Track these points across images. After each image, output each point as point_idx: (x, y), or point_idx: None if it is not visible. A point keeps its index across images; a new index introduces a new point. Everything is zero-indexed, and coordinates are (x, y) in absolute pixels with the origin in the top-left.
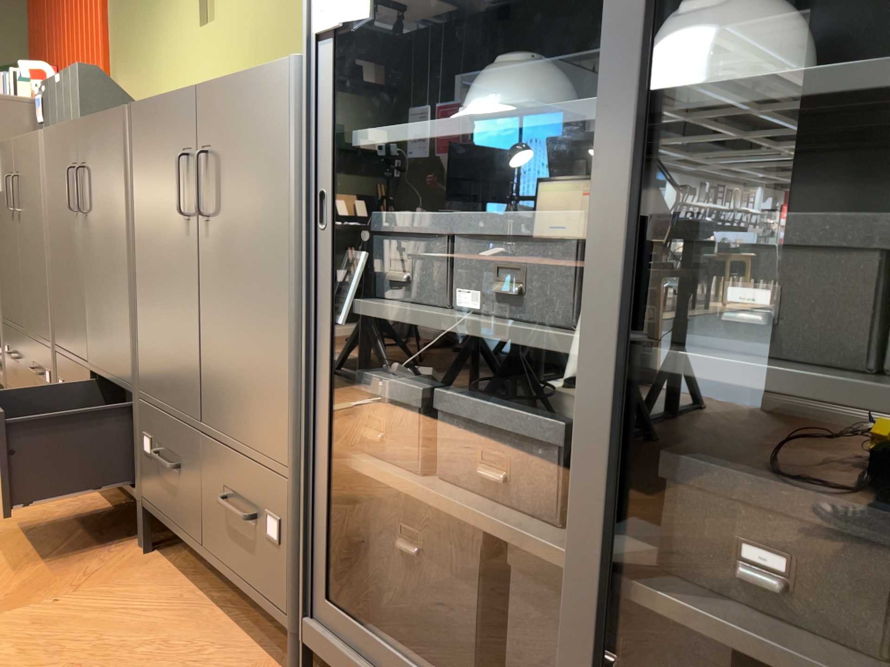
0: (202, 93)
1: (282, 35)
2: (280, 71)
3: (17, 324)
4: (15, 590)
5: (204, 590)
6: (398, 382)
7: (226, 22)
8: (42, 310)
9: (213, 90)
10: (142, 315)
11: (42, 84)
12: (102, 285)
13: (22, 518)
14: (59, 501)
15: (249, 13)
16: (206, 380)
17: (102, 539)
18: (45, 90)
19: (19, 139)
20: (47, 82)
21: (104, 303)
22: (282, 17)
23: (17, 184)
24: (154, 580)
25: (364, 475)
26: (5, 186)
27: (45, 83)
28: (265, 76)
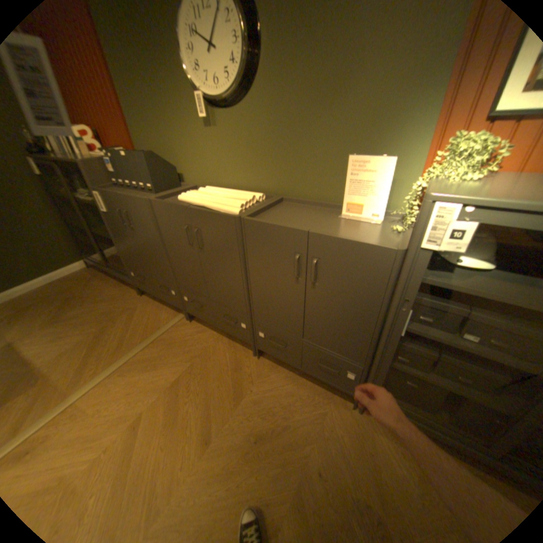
0: (314, 237)
1: (272, 147)
2: (387, 252)
3: (140, 267)
4: (232, 388)
5: (290, 370)
6: (418, 348)
7: (226, 130)
8: (163, 269)
9: (324, 239)
10: (256, 297)
11: (106, 151)
12: (220, 277)
13: (200, 352)
14: (204, 339)
15: (245, 129)
16: (307, 329)
17: (237, 355)
18: (111, 155)
19: (122, 194)
20: (111, 151)
21: (221, 283)
22: (272, 138)
23: (127, 215)
24: (271, 370)
25: (398, 369)
26: (114, 211)
27: (109, 151)
28: (373, 249)
